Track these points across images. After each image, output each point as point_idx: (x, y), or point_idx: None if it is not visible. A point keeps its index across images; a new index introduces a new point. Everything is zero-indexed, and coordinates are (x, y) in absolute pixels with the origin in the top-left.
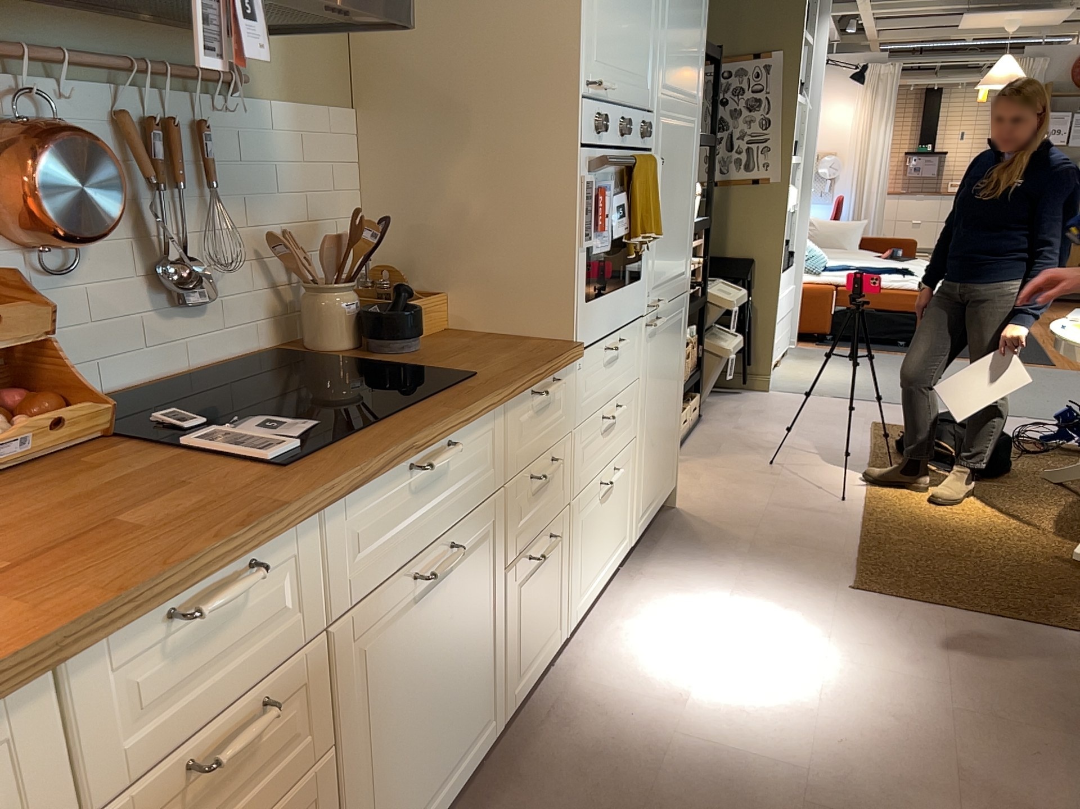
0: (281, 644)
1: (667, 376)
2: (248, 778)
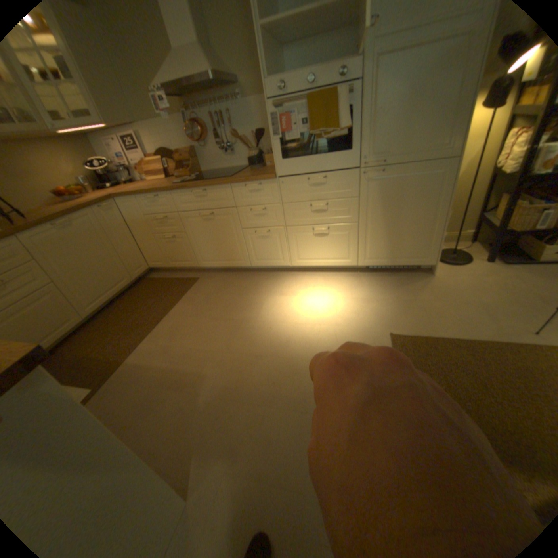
0: (168, 209)
1: (407, 202)
2: (168, 225)
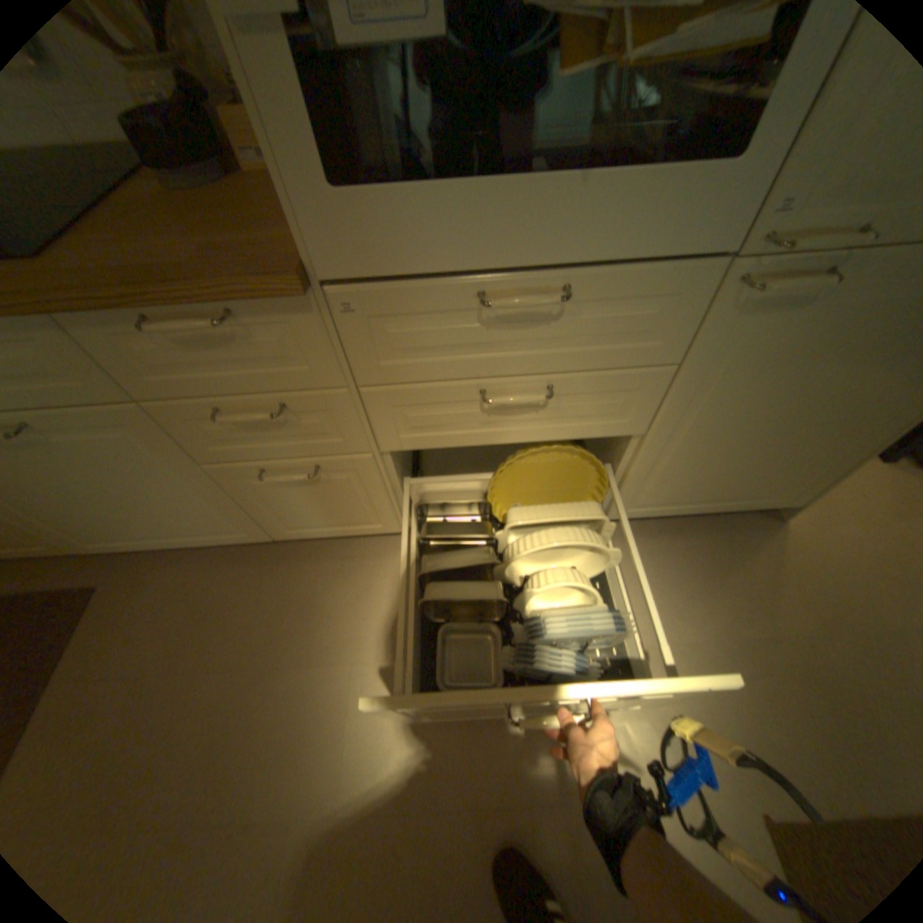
0: None
1: (836, 382)
2: None
